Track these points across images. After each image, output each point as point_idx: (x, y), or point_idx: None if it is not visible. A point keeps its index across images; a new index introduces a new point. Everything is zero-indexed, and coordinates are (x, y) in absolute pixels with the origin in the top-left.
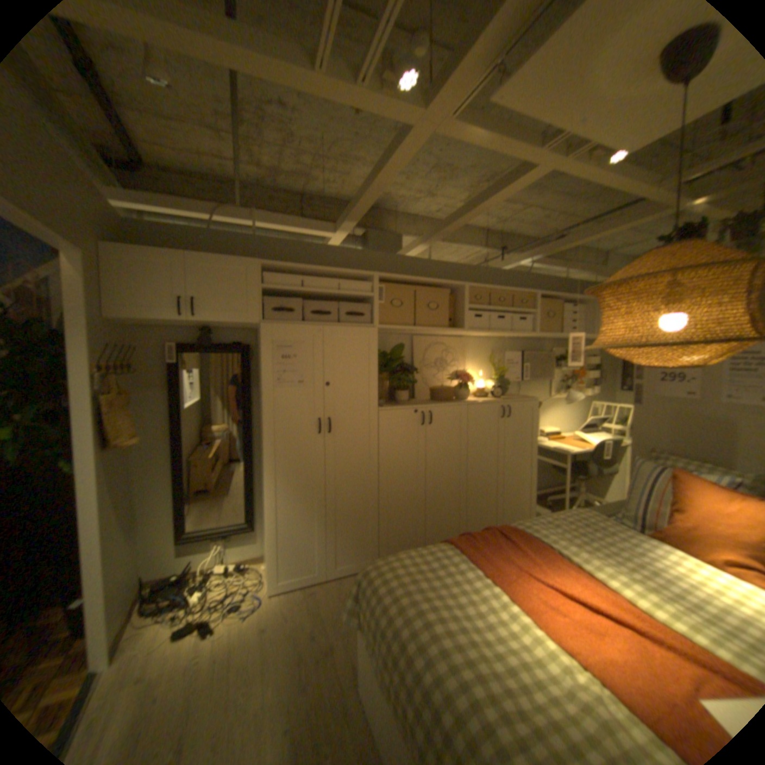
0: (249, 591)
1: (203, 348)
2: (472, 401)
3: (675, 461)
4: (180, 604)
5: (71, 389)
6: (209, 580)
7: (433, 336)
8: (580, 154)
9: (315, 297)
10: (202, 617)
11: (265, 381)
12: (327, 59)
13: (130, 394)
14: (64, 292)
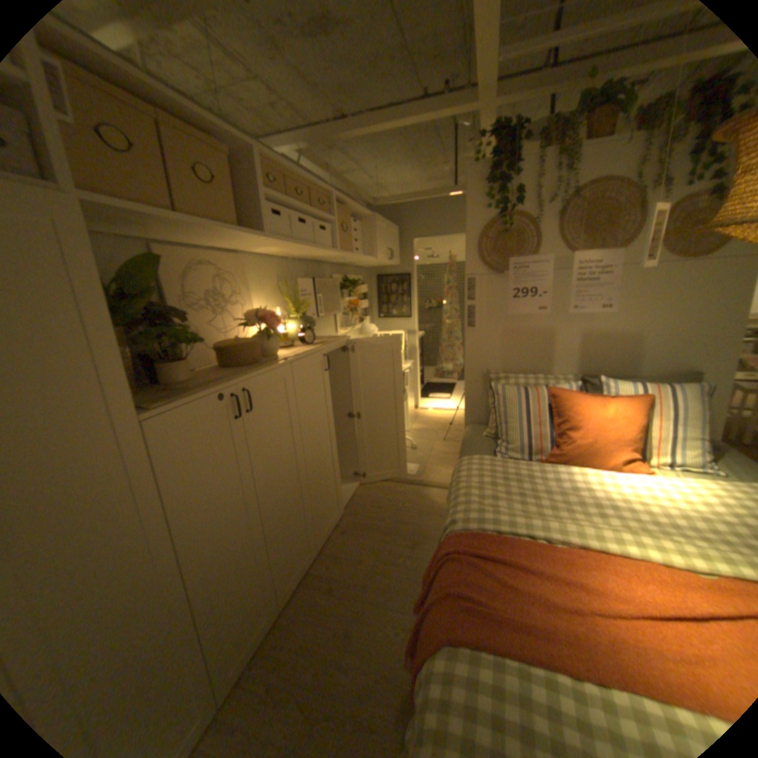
0: None
1: None
2: (290, 353)
3: (515, 377)
4: None
5: None
6: None
7: (193, 246)
8: None
9: None
10: None
11: None
12: None
13: None
14: None
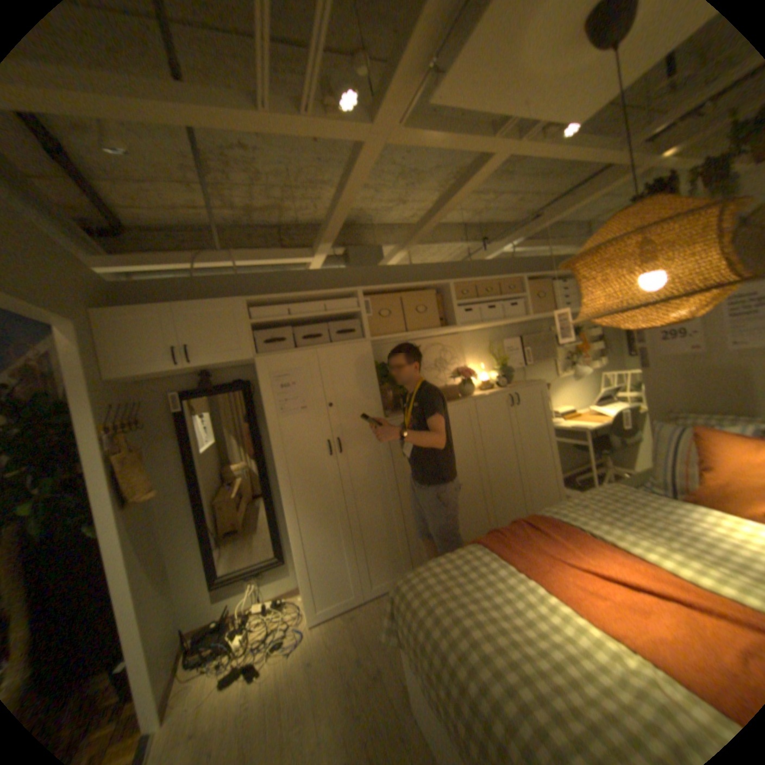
0: (289, 624)
1: (205, 391)
2: (478, 394)
3: (693, 418)
4: (223, 648)
5: (82, 454)
6: (248, 619)
7: (428, 337)
8: (533, 134)
9: (304, 322)
10: (247, 658)
11: (269, 412)
12: (267, 96)
13: (140, 448)
14: (61, 362)
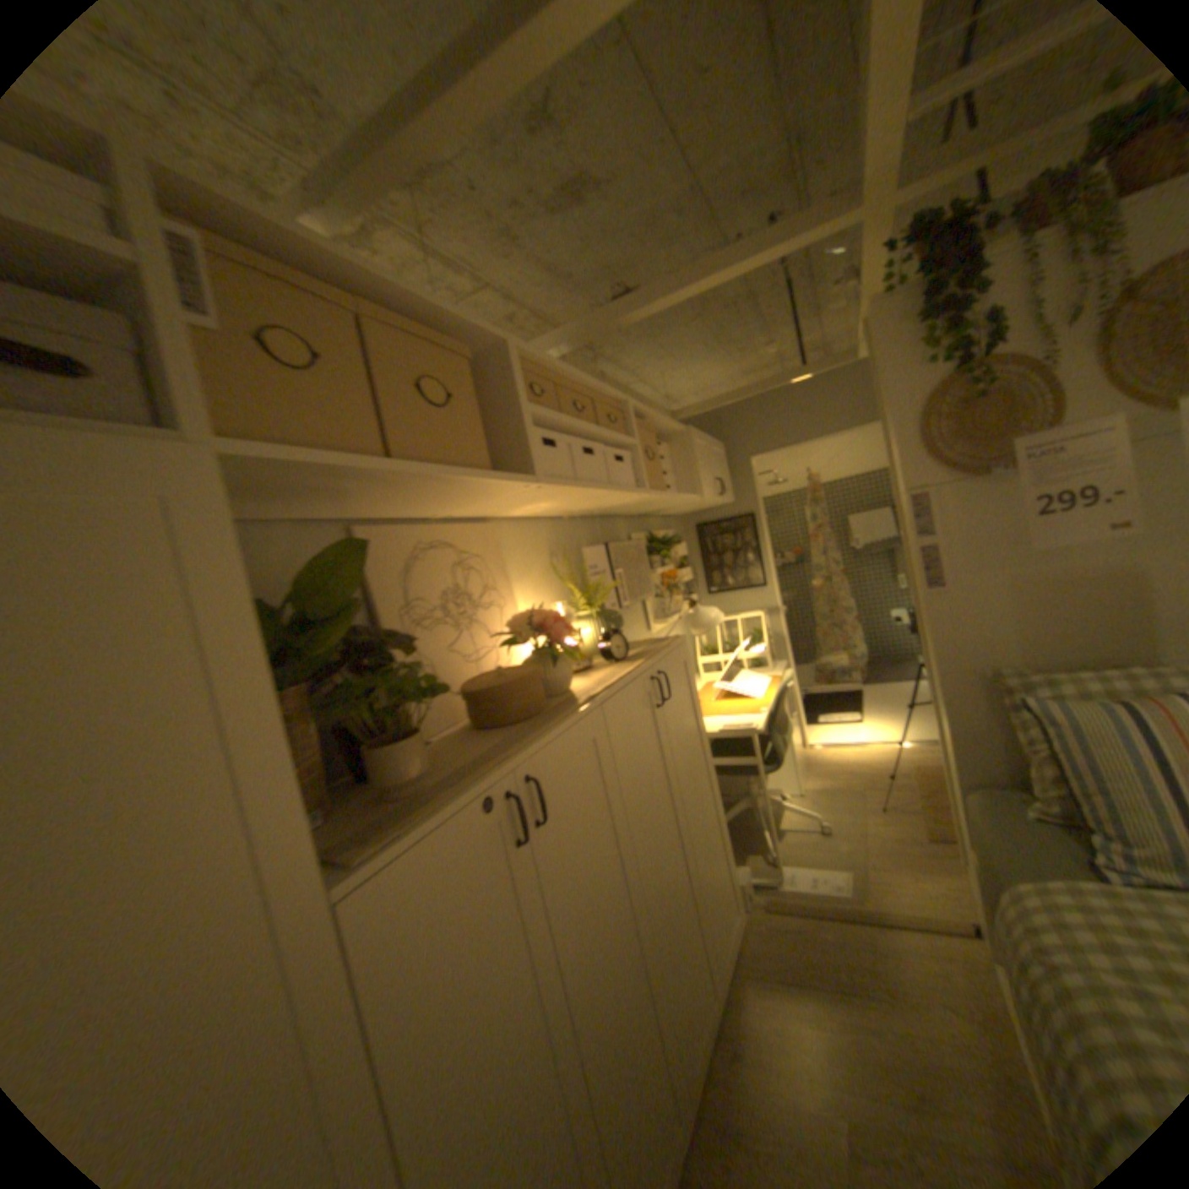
0: None
1: None
2: (593, 684)
3: (1074, 680)
4: None
5: None
6: None
7: (419, 520)
8: None
9: None
10: None
11: None
12: None
13: None
14: None
